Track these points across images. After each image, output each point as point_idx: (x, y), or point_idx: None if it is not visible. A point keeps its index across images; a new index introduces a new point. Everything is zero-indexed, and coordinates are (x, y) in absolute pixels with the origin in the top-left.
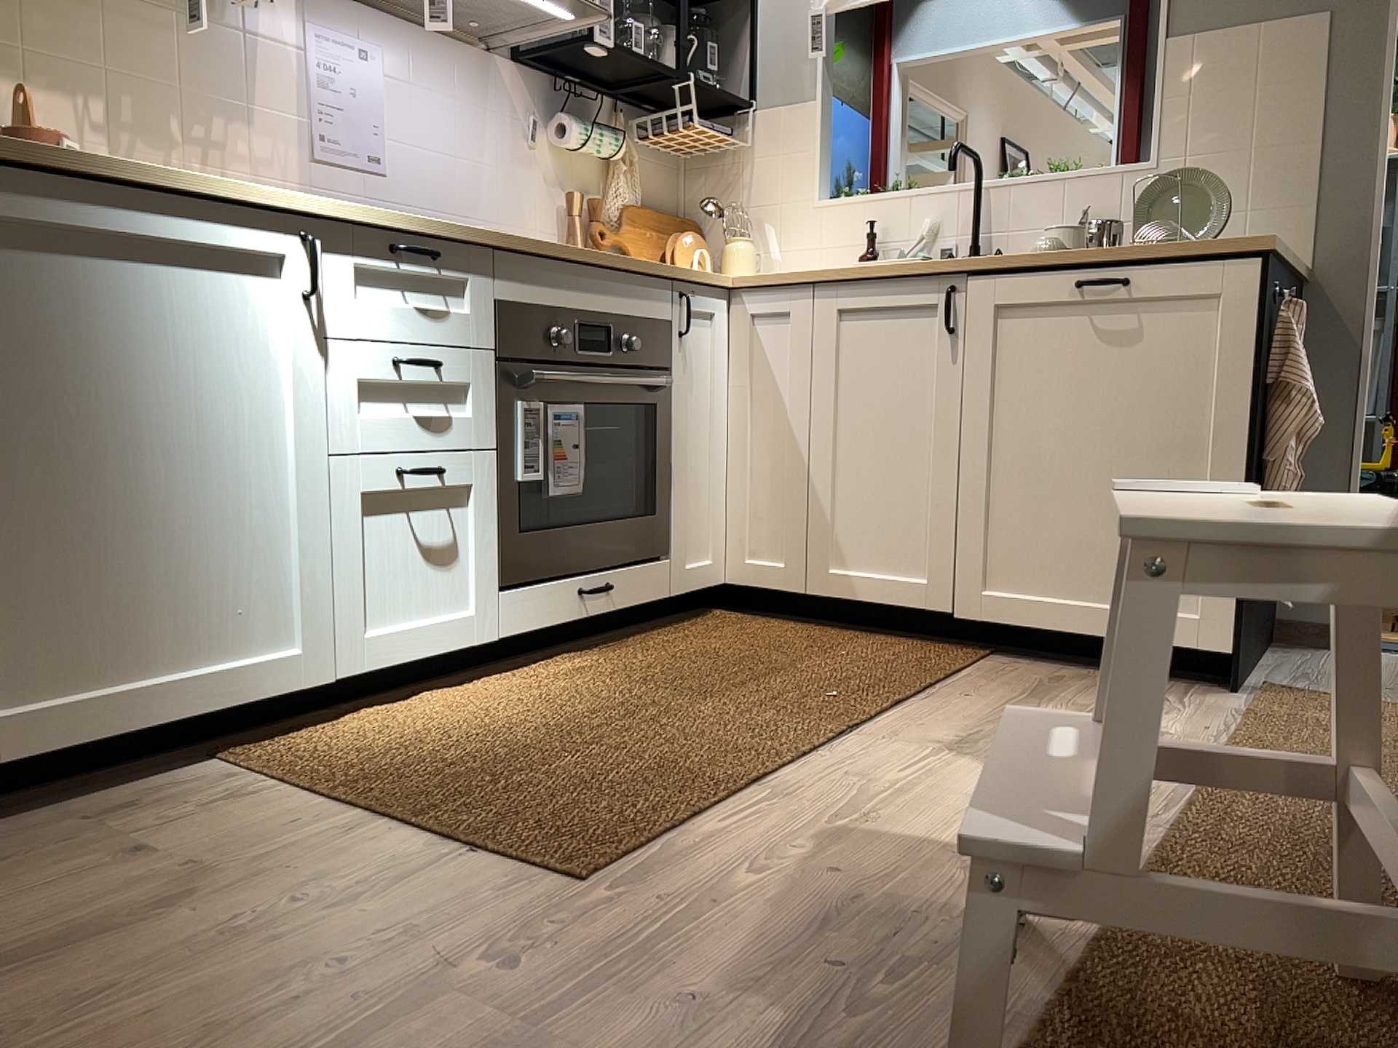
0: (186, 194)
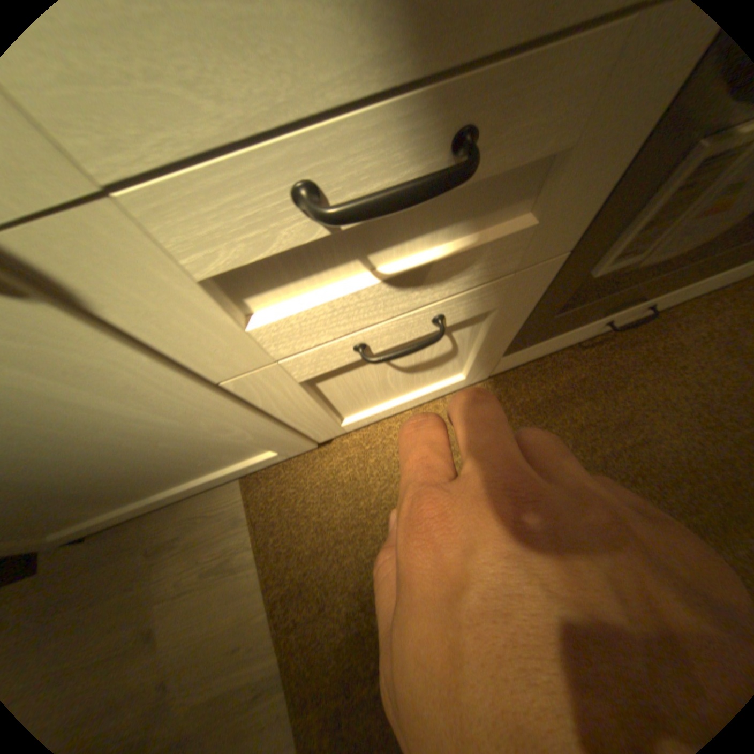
0: None
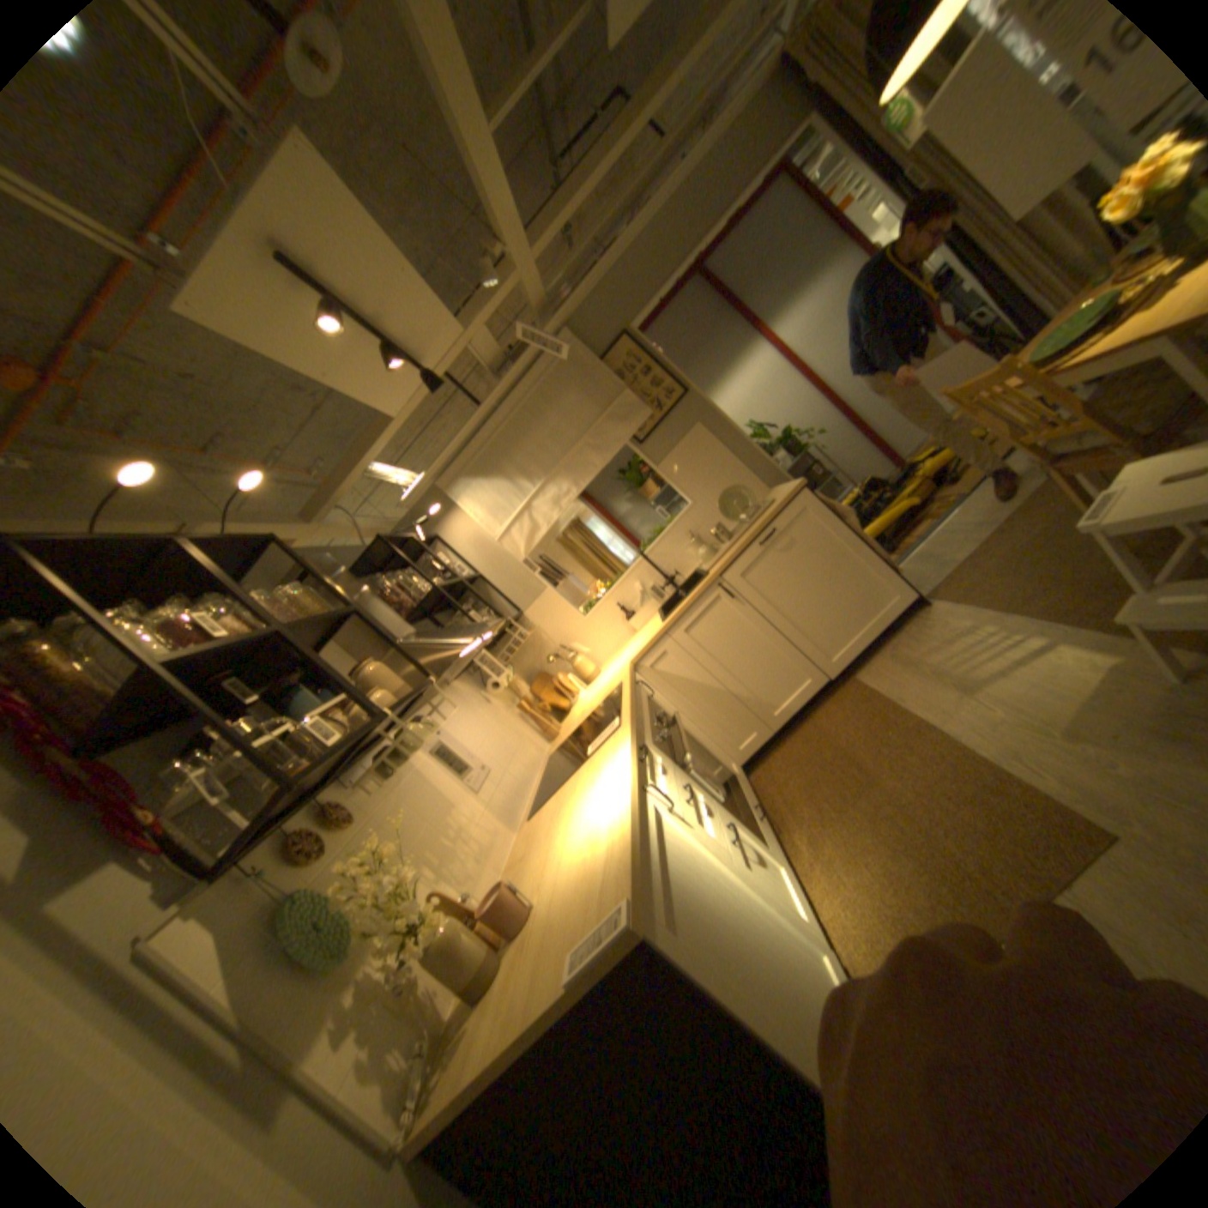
0: (639, 815)
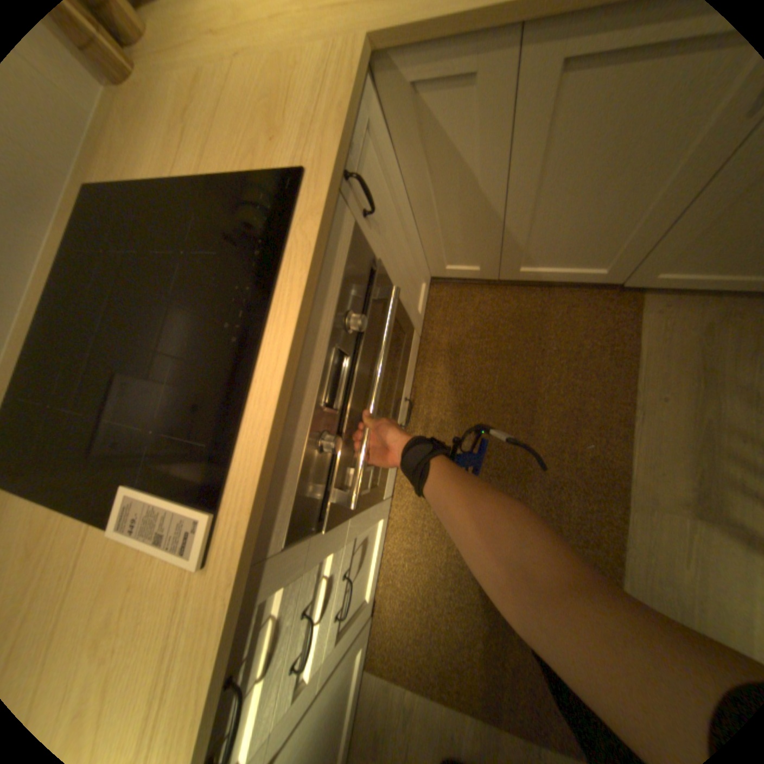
0: None
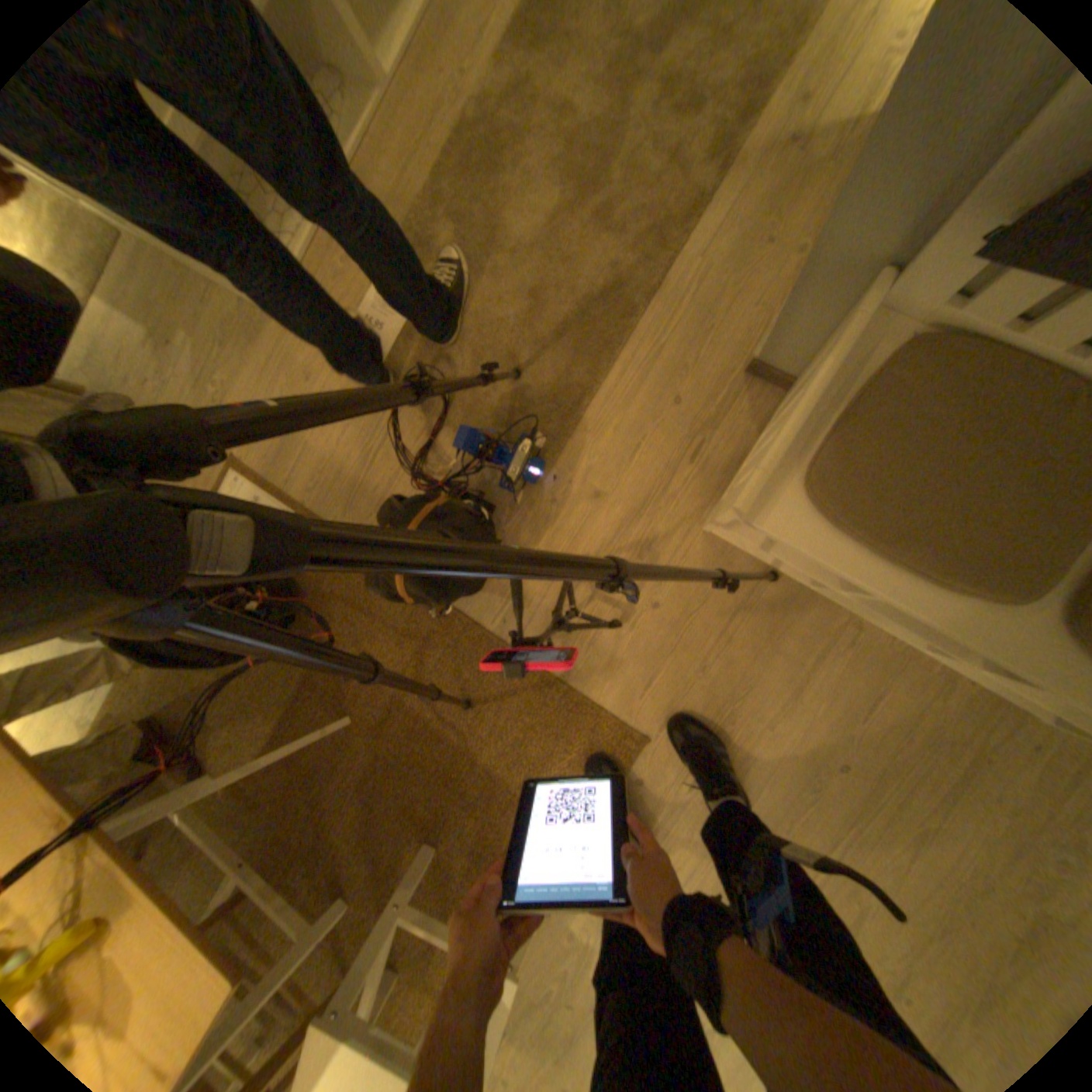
0: None
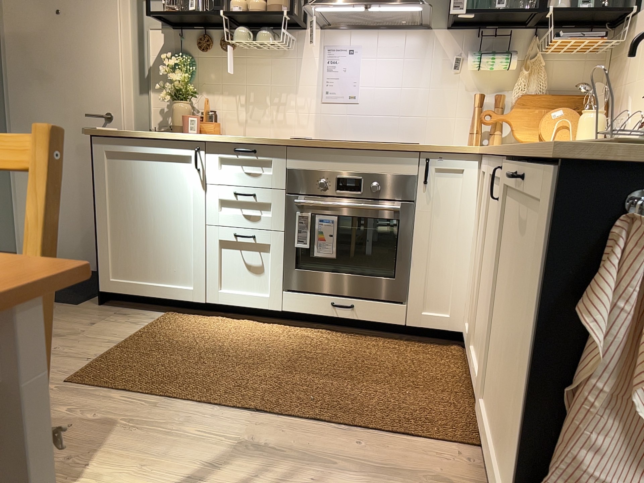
0: (157, 139)
